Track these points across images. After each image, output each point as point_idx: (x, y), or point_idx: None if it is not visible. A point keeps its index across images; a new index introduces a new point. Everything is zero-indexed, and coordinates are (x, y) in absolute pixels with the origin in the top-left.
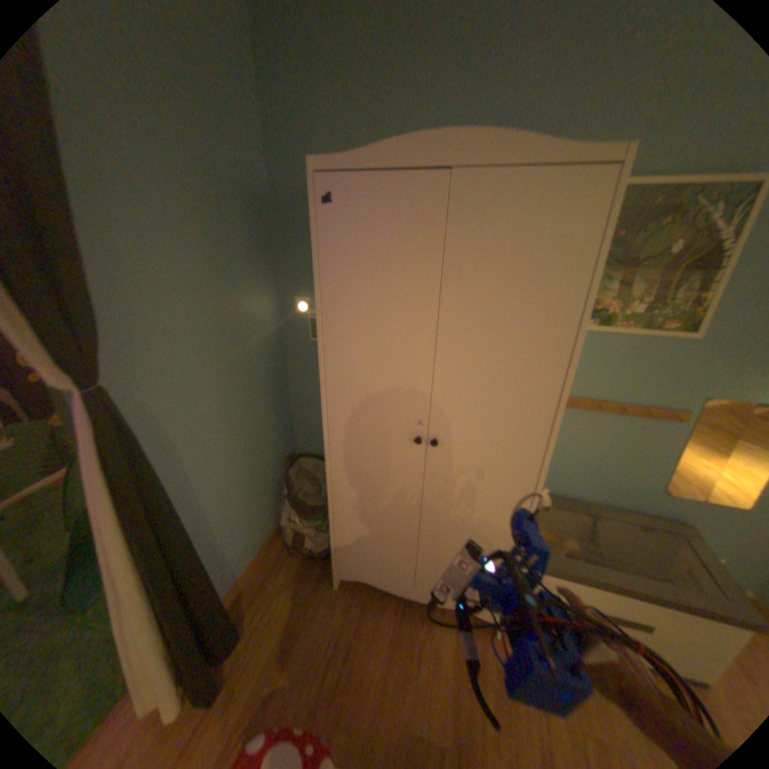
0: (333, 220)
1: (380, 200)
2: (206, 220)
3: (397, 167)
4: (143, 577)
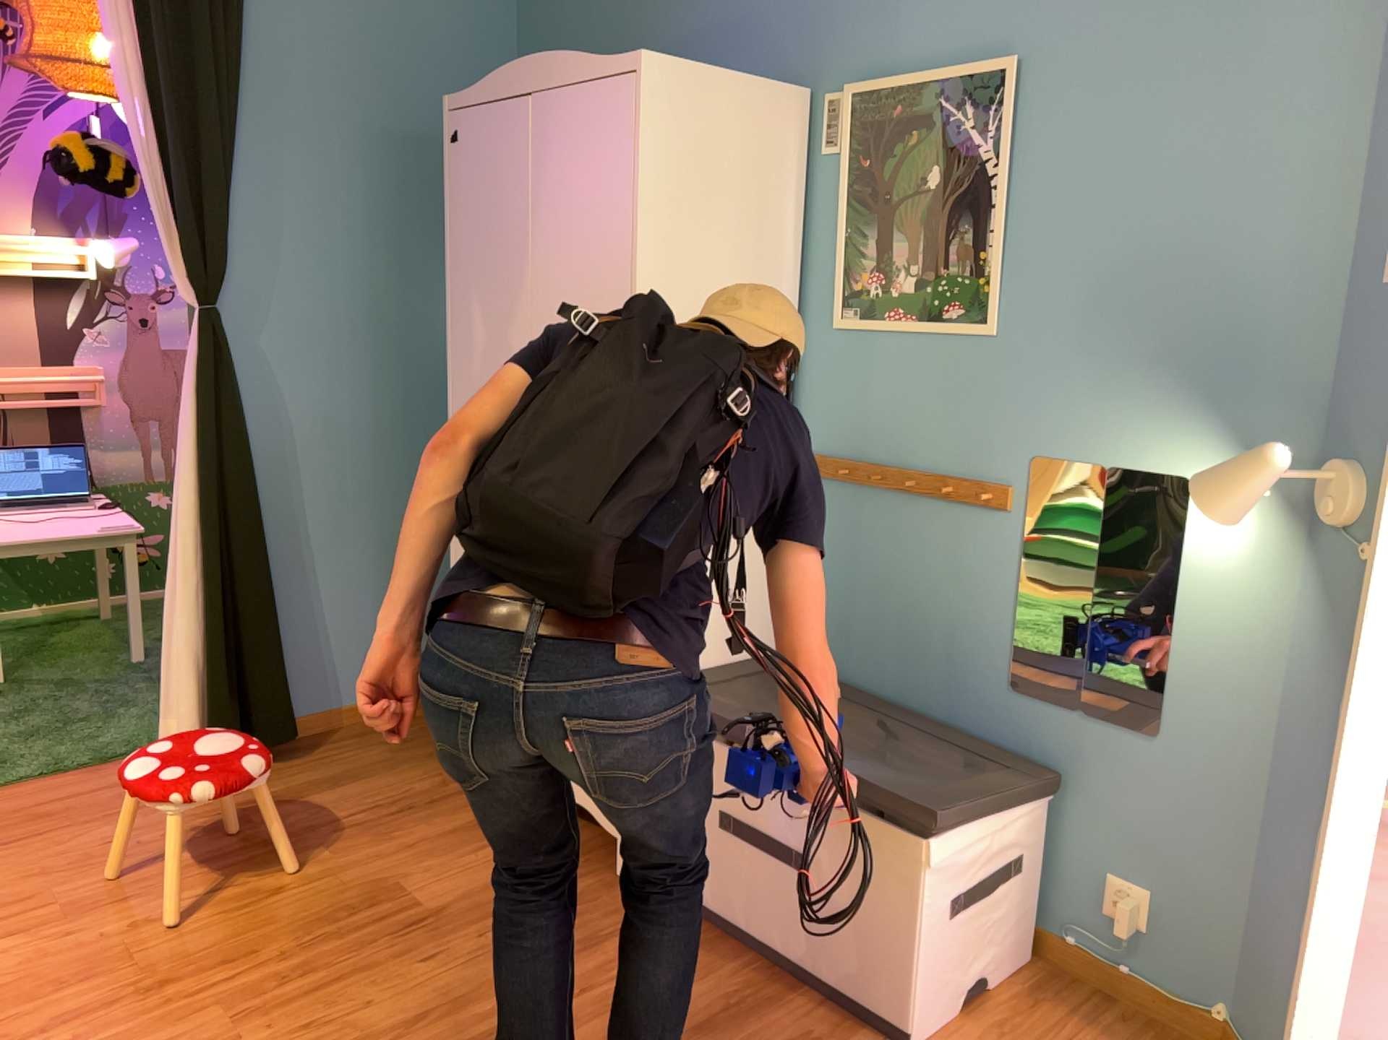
0: (458, 162)
1: (487, 136)
2: (398, 180)
3: (507, 101)
4: (196, 525)
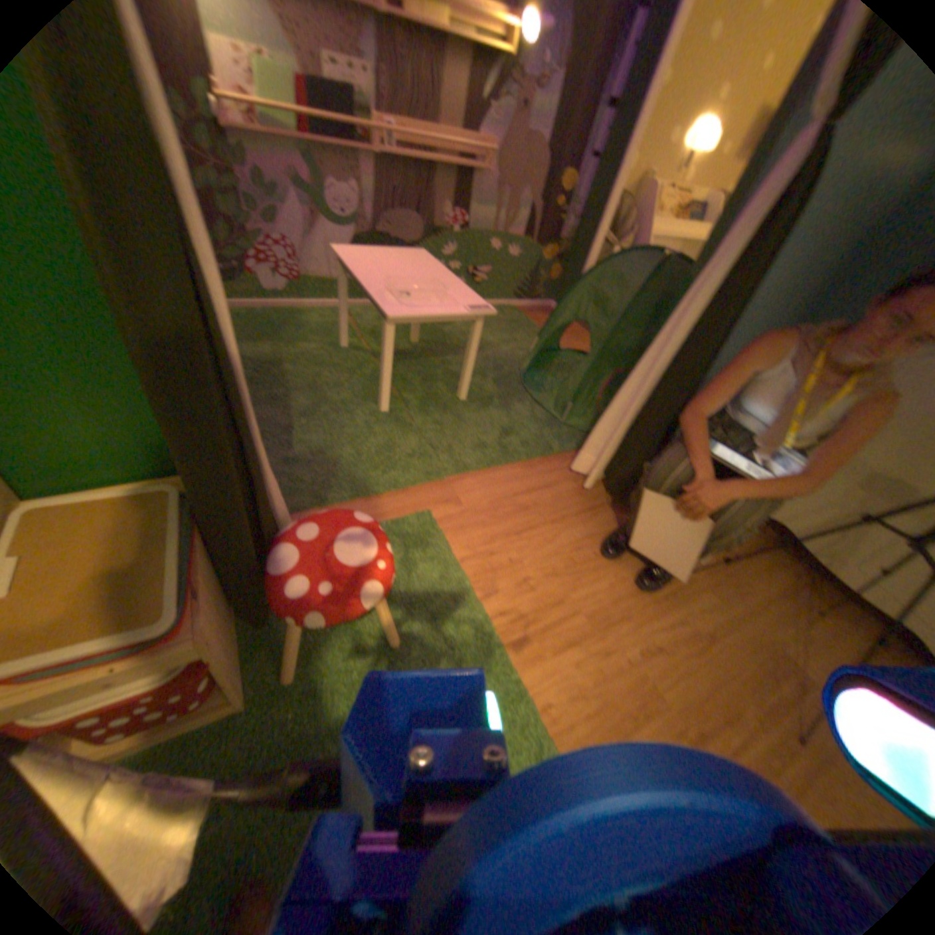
0: None
1: None
2: None
3: None
4: (689, 349)
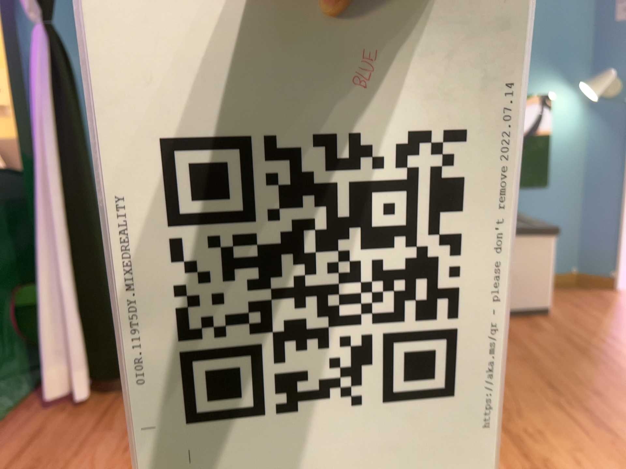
0: None
1: None
2: None
3: None
4: (70, 201)
